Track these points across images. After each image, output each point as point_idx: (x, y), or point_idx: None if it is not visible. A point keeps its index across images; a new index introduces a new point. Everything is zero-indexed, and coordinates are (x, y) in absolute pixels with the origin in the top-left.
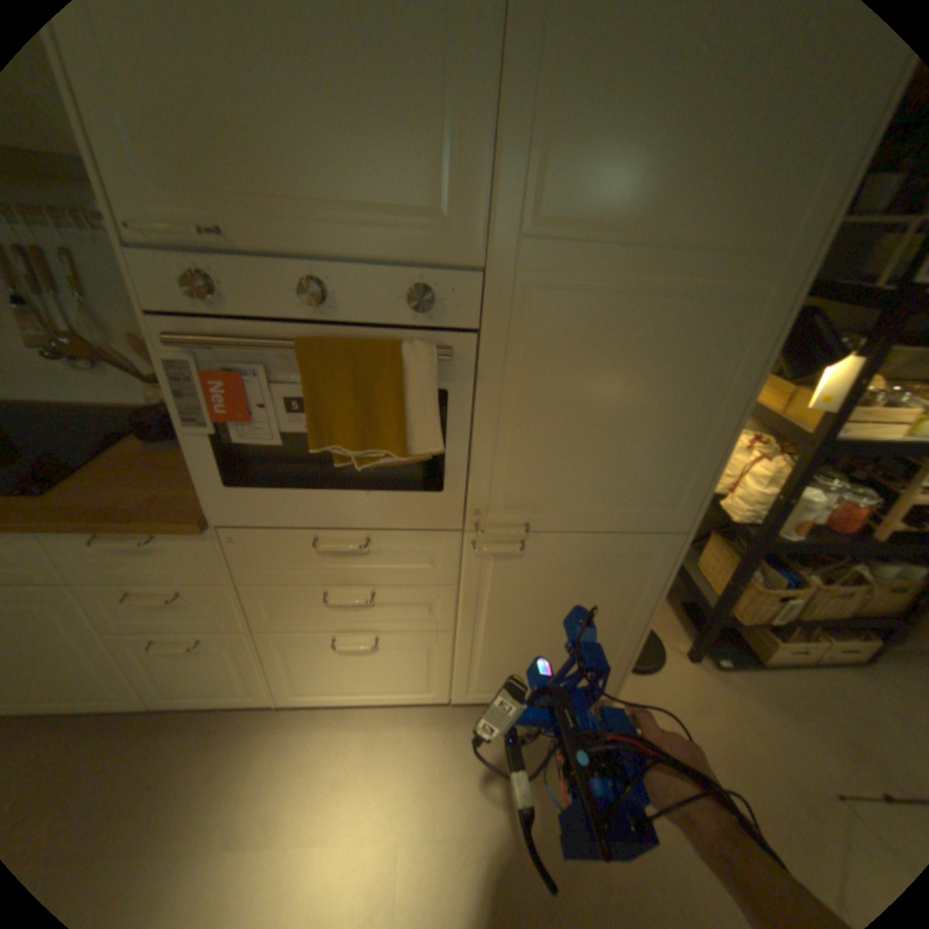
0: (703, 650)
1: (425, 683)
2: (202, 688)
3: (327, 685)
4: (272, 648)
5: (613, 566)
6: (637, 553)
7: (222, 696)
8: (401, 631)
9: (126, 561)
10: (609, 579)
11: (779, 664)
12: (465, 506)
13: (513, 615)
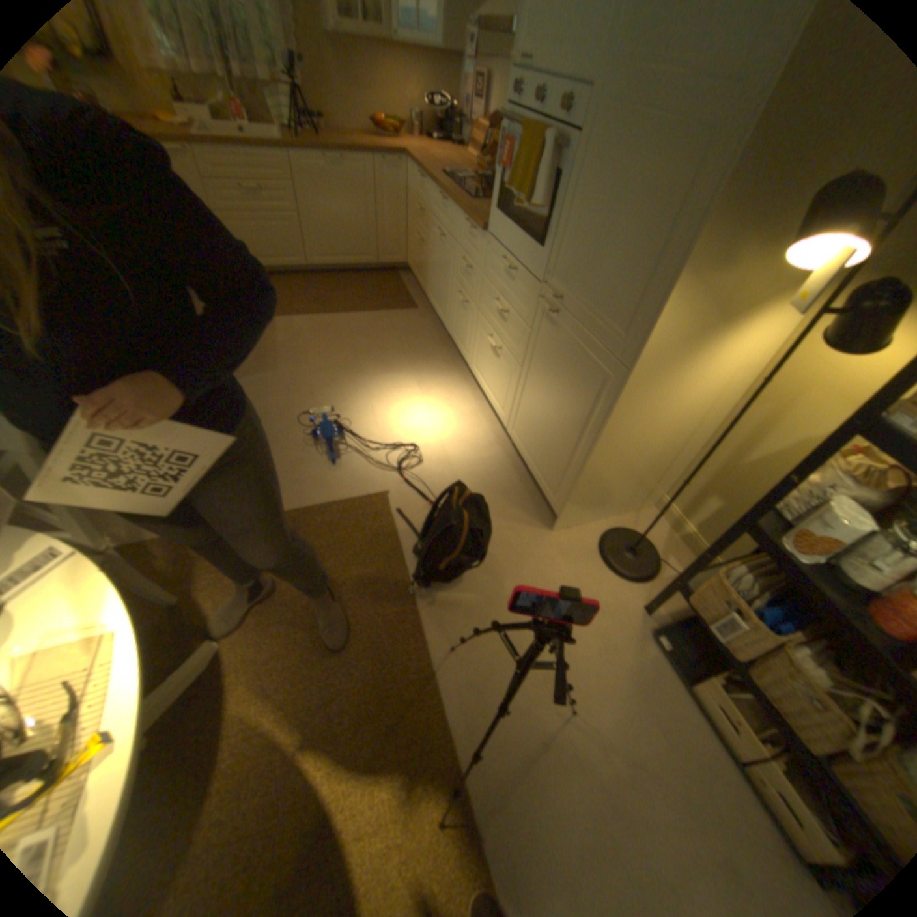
0: (657, 604)
1: (504, 402)
2: (461, 334)
3: (482, 369)
4: (479, 326)
5: (586, 371)
6: (599, 368)
7: (463, 345)
8: (508, 352)
9: (469, 240)
10: (581, 382)
11: (704, 705)
12: (546, 266)
13: (540, 376)
